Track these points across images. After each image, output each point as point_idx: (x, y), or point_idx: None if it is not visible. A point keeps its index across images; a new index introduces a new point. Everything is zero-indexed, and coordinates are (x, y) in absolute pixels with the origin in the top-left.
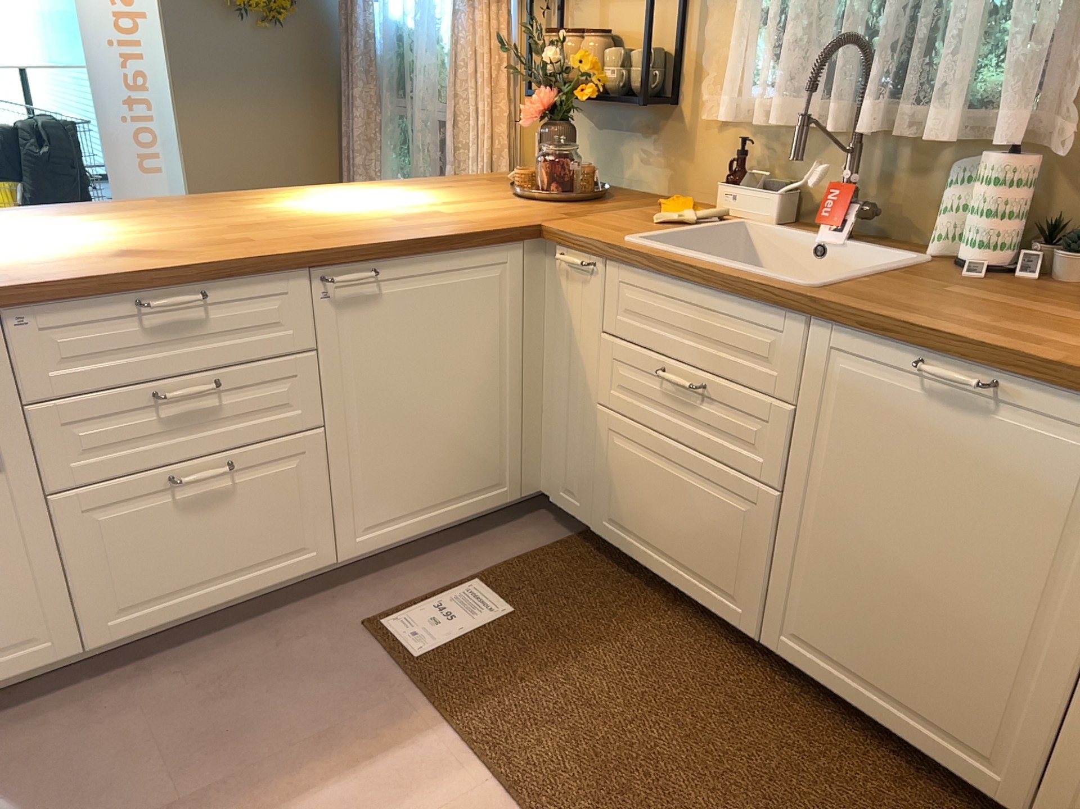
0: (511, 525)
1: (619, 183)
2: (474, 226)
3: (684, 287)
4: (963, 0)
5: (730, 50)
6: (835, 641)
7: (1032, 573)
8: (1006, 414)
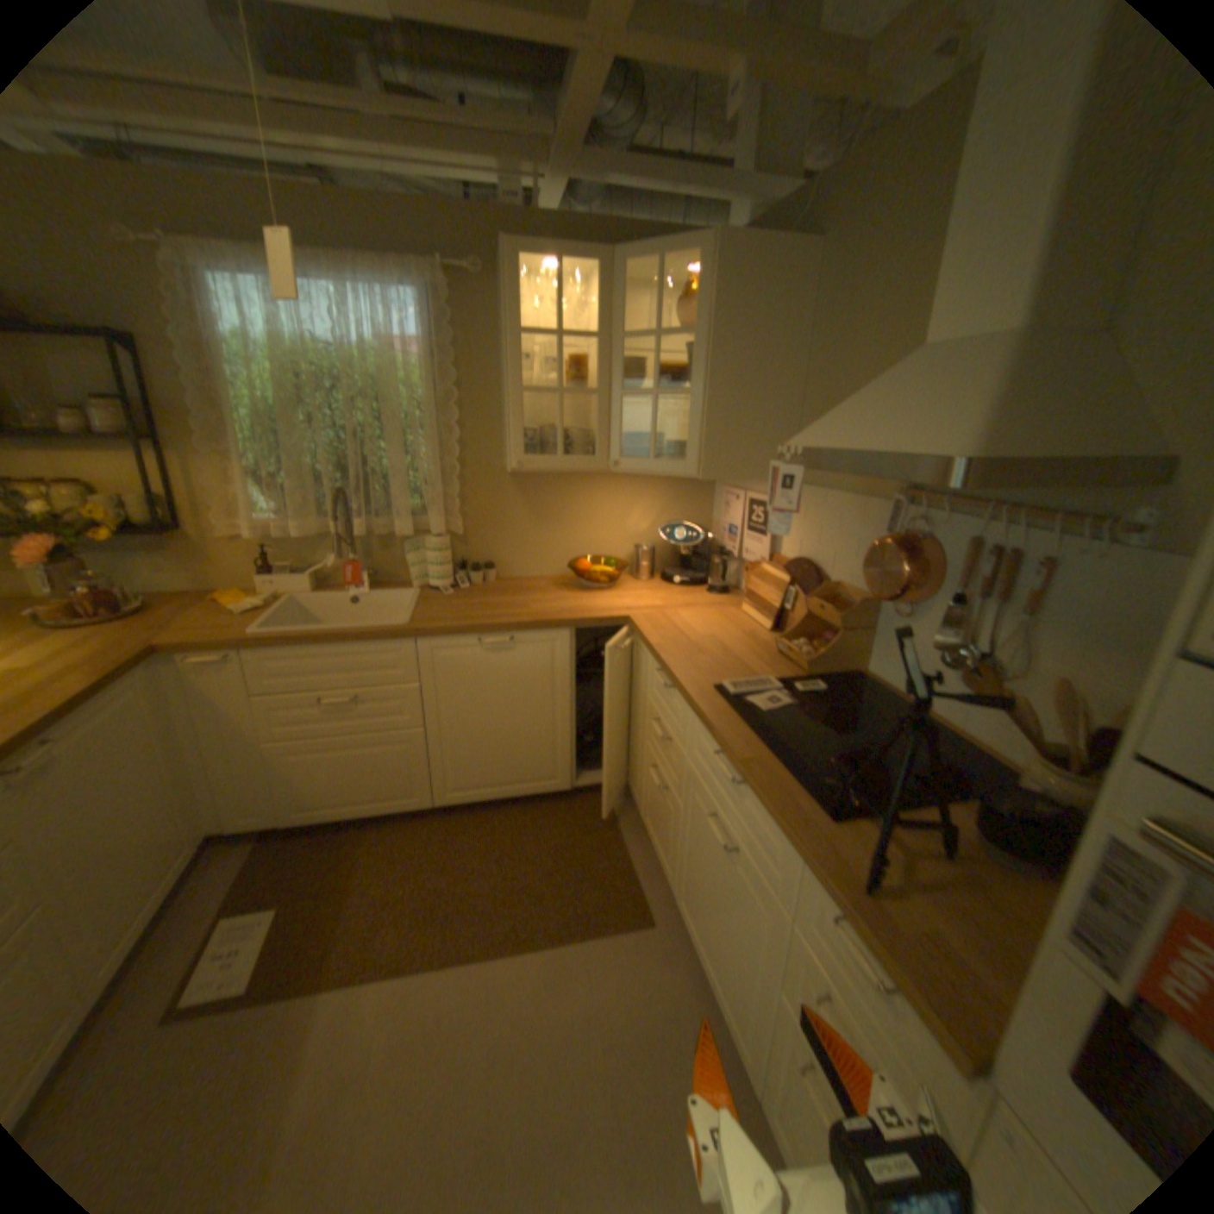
0: (195, 874)
1: (131, 589)
2: (97, 666)
3: (320, 647)
4: (393, 468)
5: (224, 489)
6: (475, 777)
7: (545, 699)
8: (518, 646)
